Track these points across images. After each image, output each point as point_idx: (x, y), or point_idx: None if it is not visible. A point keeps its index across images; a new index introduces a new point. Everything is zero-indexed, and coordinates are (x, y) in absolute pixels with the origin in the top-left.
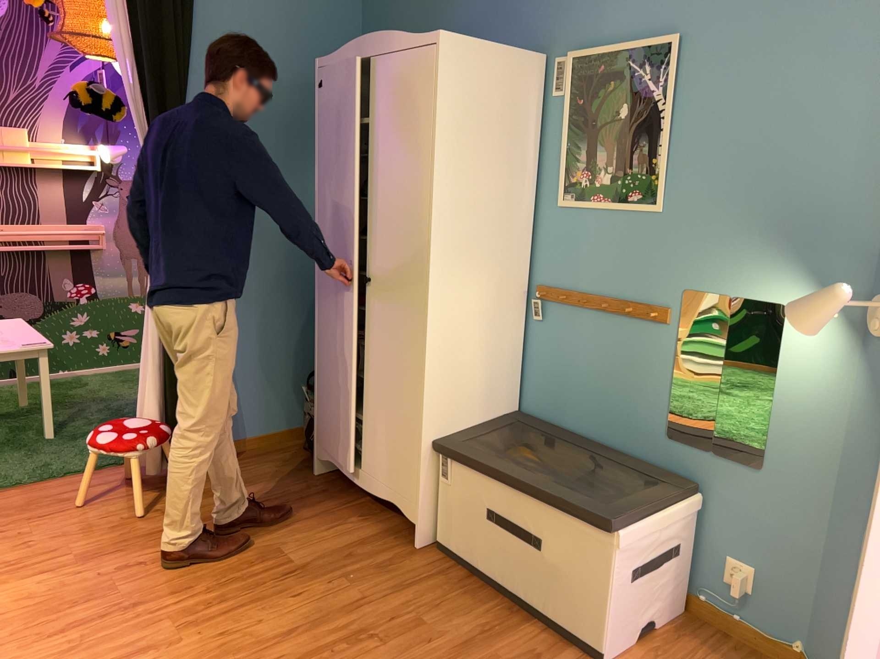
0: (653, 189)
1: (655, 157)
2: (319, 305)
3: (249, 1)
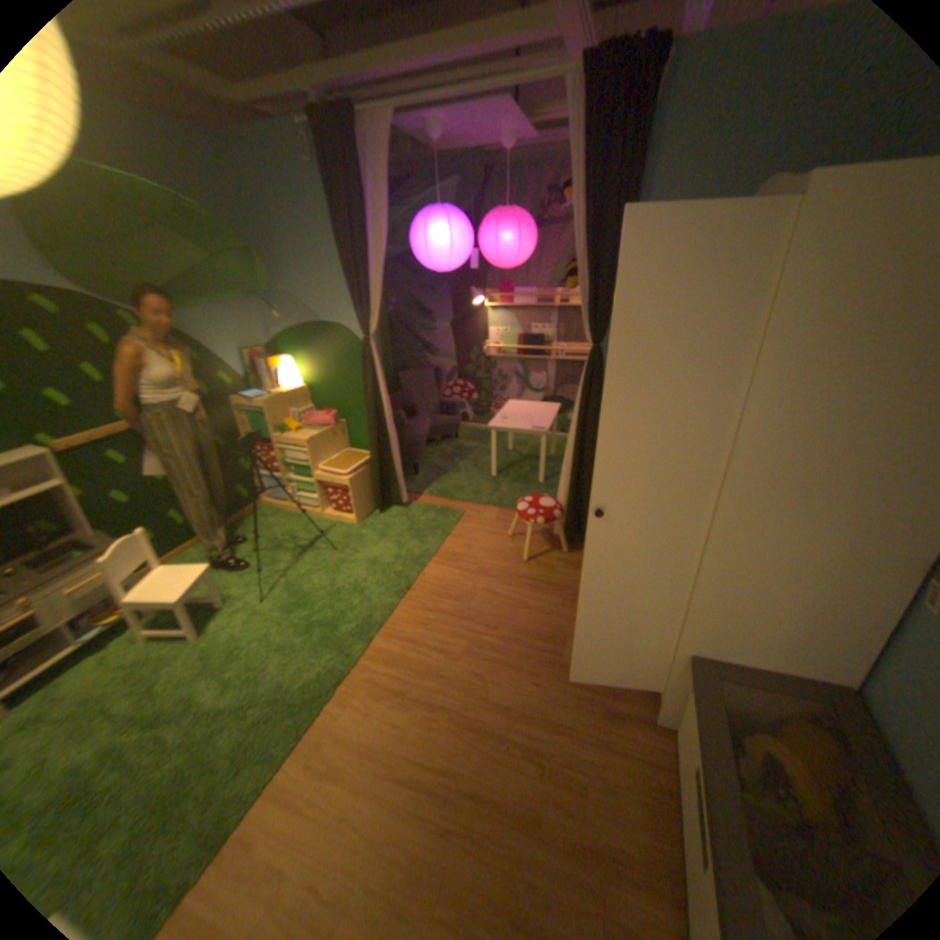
0: None
1: None
2: None
3: (715, 150)
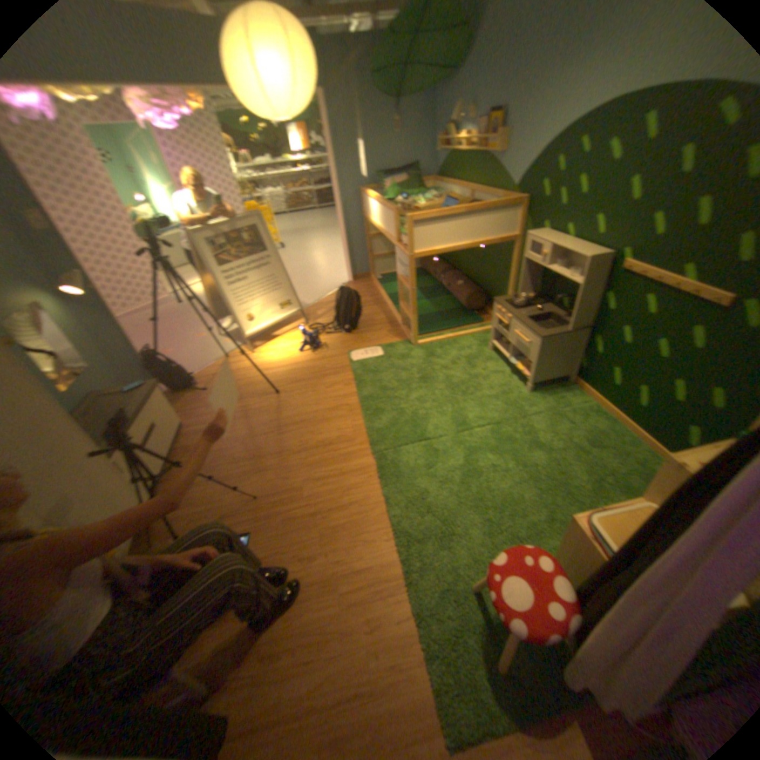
0: None
1: None
2: None
3: None
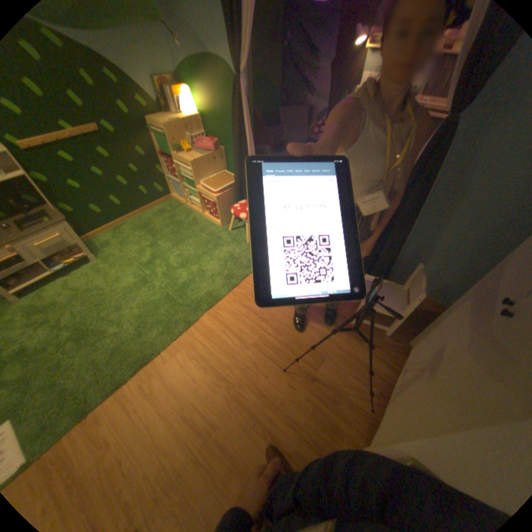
0: None
1: None
2: (489, 278)
3: None
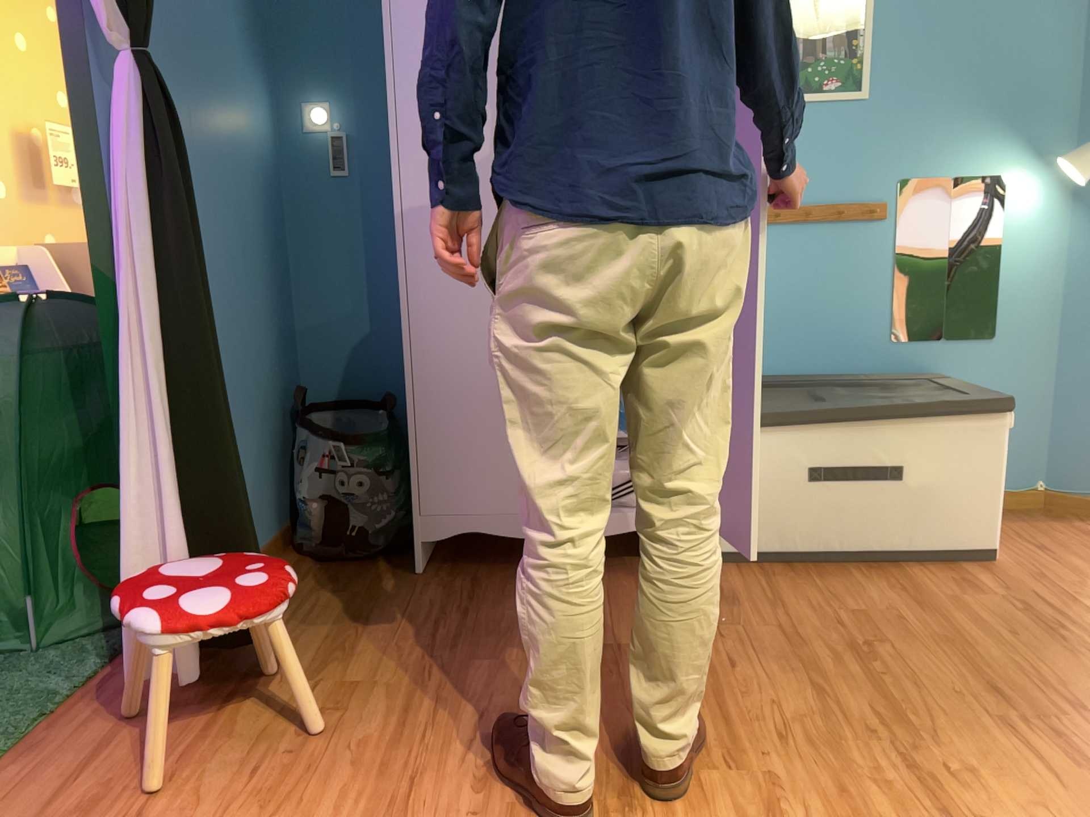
0: (855, 74)
1: (856, 38)
2: (413, 279)
3: None
